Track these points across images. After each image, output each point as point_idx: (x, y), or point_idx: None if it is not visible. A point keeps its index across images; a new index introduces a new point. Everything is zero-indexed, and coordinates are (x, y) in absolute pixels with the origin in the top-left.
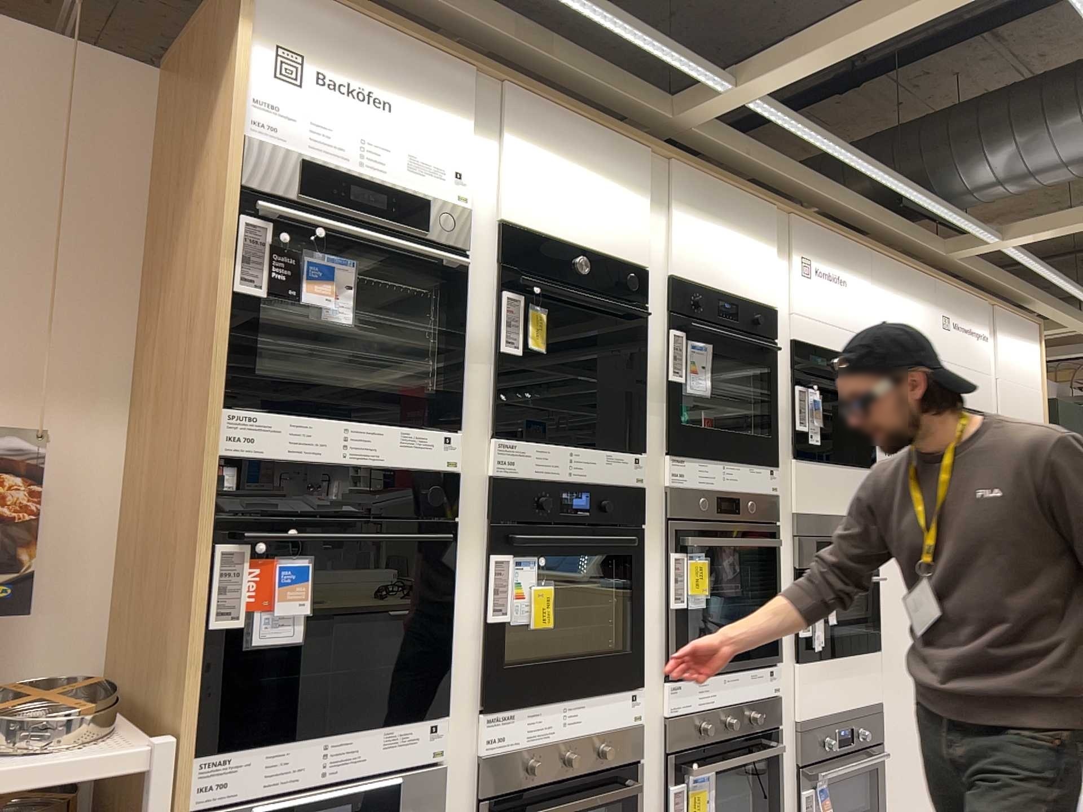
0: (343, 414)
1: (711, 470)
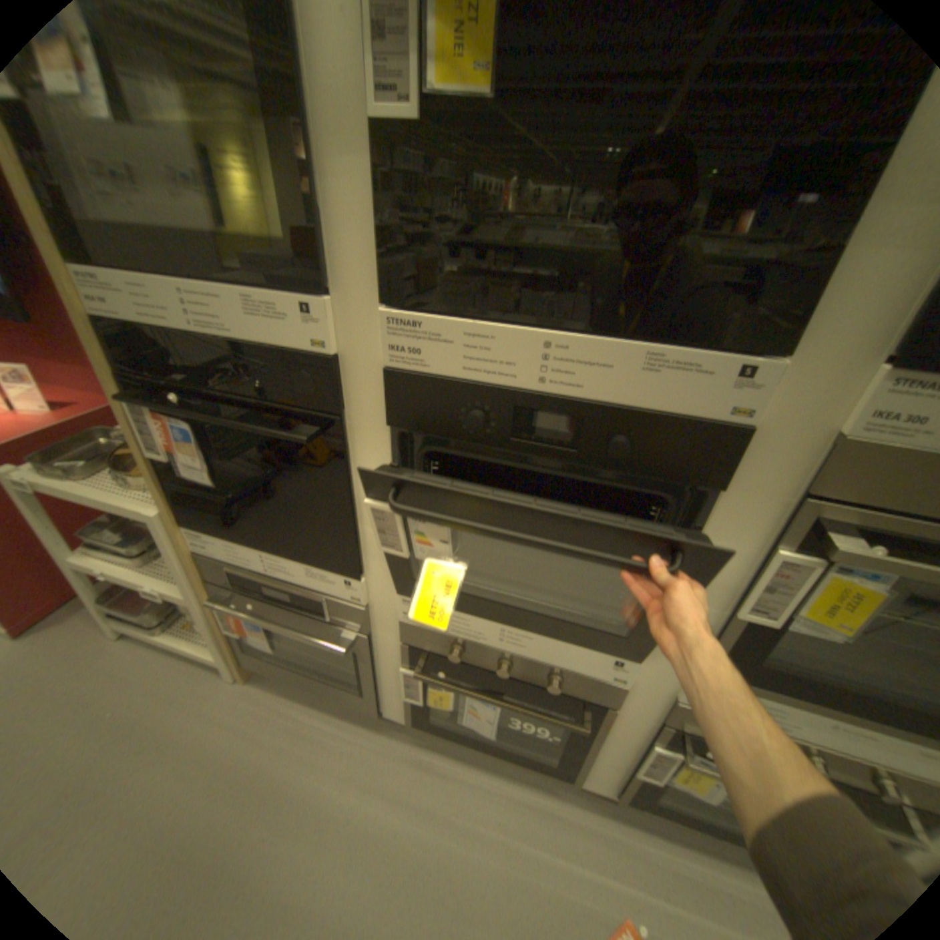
0: (160, 268)
1: None
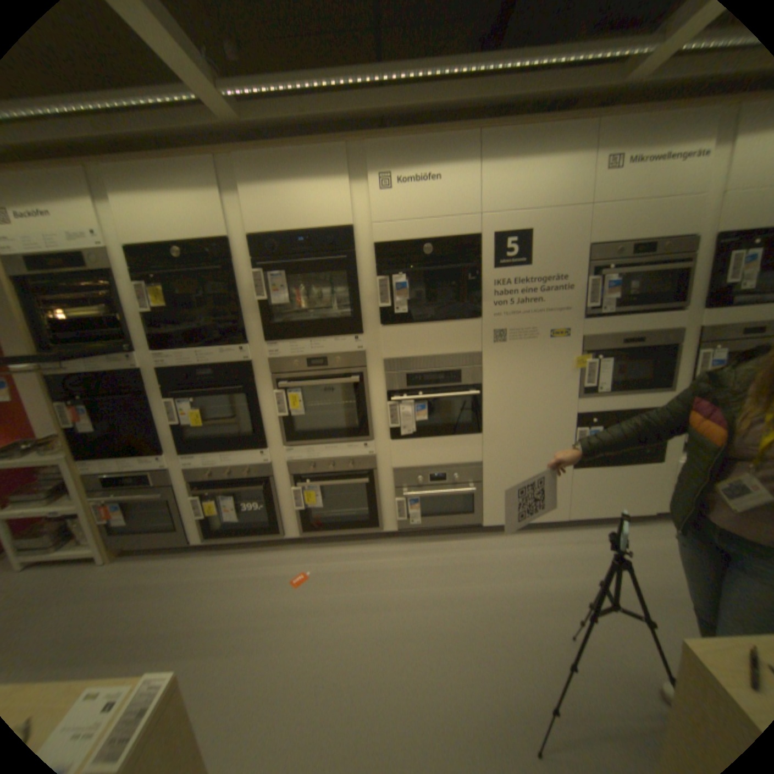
0: (76, 357)
1: (305, 347)
